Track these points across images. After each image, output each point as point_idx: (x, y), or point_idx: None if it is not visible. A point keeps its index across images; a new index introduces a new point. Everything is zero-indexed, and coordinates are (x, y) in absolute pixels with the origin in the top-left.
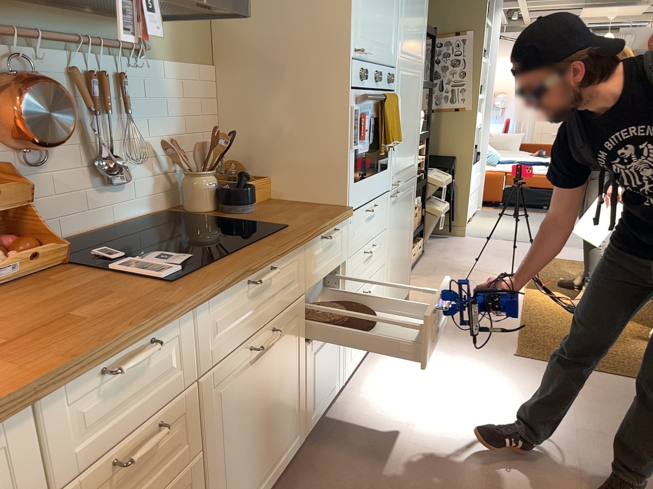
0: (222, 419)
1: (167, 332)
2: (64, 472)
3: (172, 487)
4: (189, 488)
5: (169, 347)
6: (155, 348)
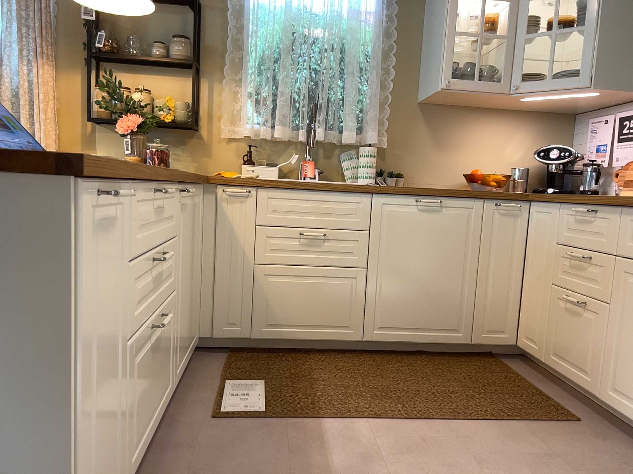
0: (627, 304)
1: (604, 213)
2: (560, 238)
3: (590, 303)
4: (597, 318)
5: (605, 222)
6: (586, 210)
